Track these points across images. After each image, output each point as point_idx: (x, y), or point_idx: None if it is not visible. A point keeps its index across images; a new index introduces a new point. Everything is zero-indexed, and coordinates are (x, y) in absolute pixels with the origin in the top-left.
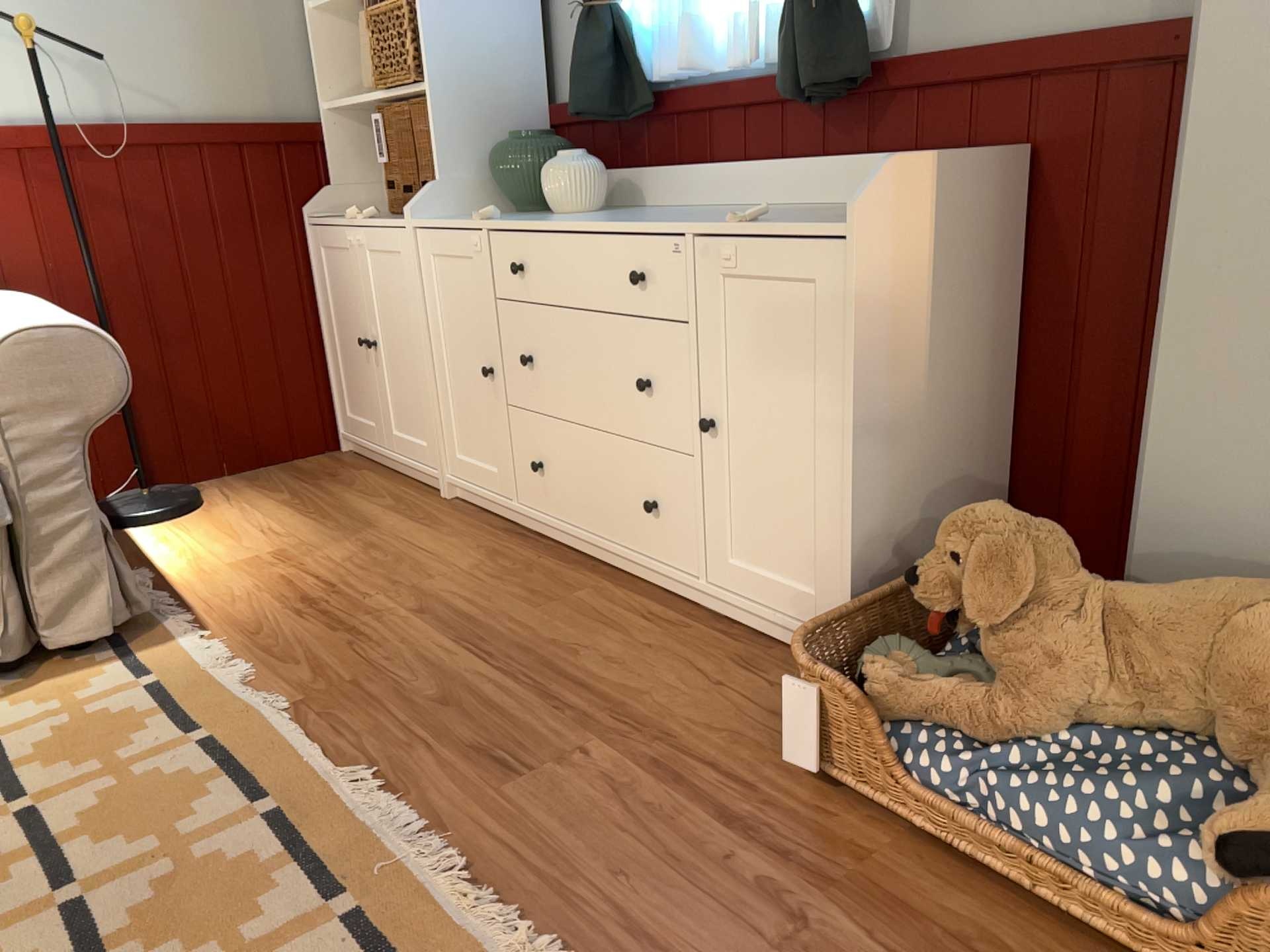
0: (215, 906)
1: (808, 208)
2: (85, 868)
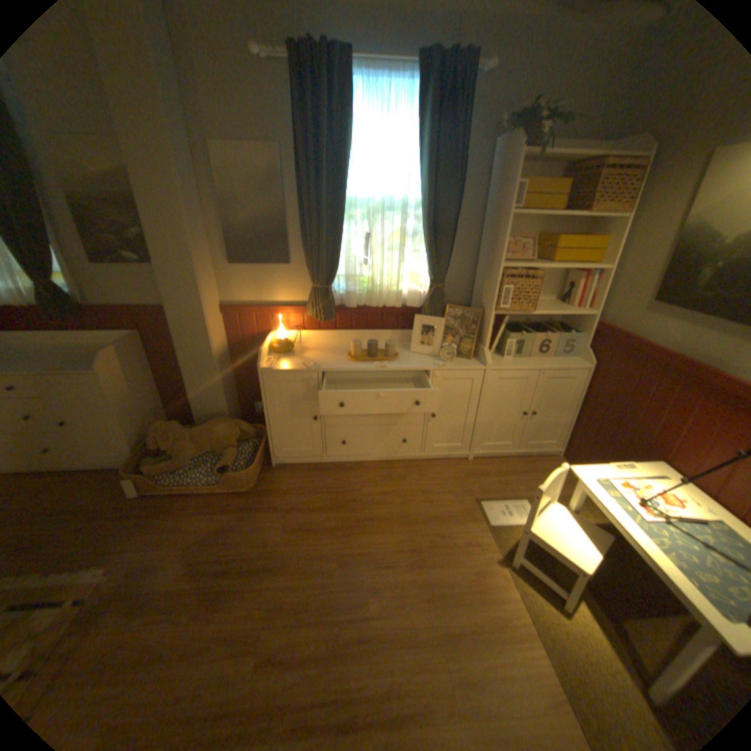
0: None
1: (70, 348)
2: None
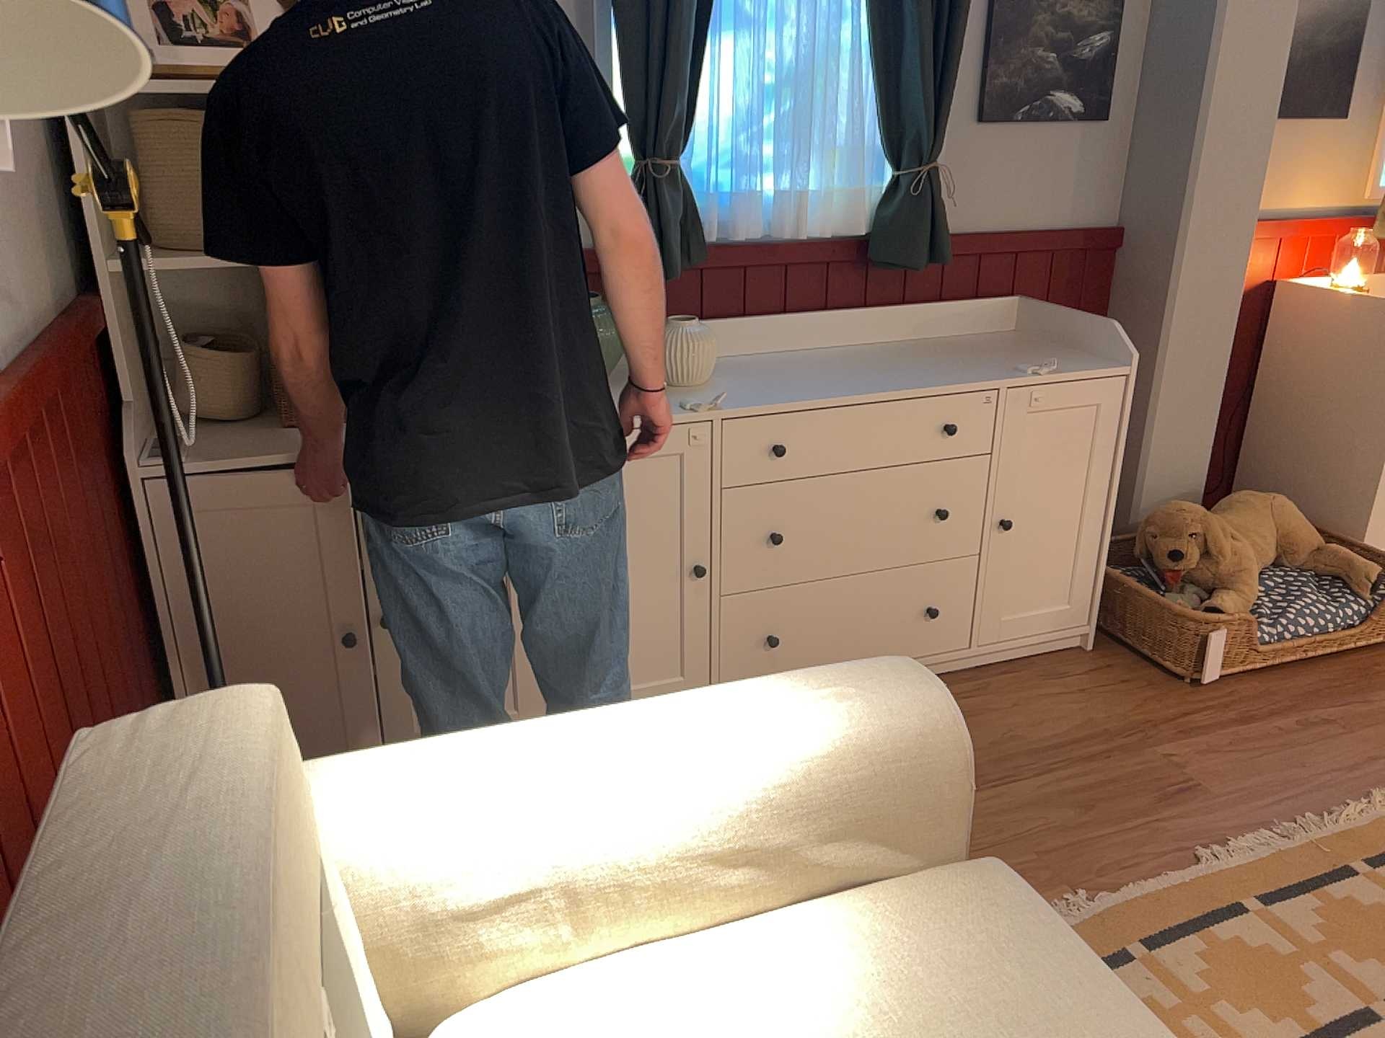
0: (1375, 927)
1: (893, 346)
2: (1347, 1008)
